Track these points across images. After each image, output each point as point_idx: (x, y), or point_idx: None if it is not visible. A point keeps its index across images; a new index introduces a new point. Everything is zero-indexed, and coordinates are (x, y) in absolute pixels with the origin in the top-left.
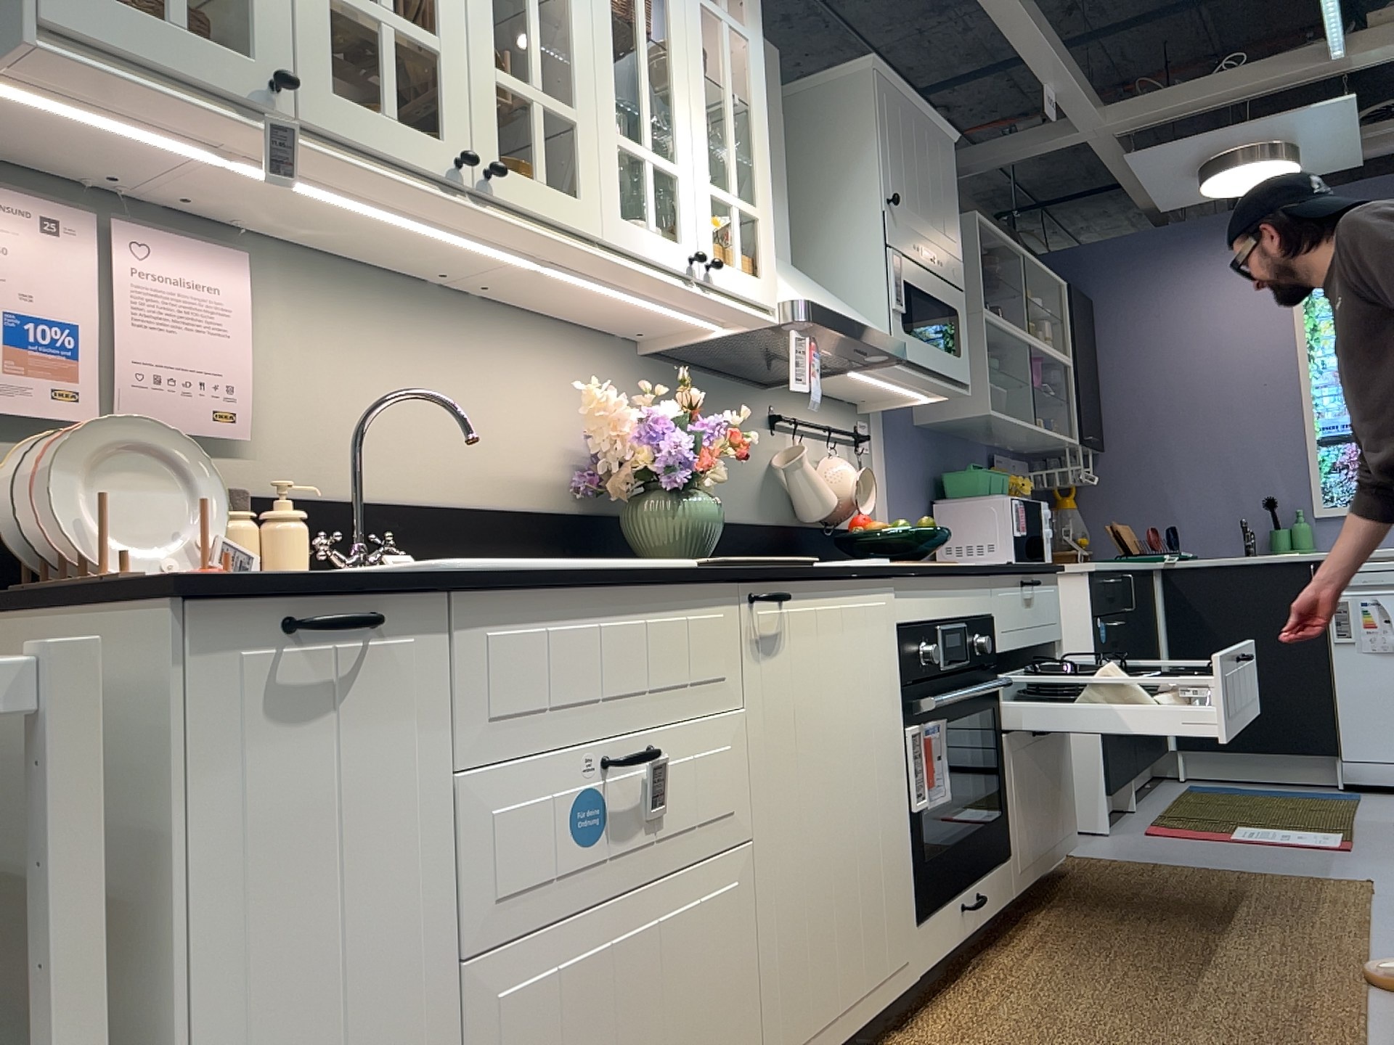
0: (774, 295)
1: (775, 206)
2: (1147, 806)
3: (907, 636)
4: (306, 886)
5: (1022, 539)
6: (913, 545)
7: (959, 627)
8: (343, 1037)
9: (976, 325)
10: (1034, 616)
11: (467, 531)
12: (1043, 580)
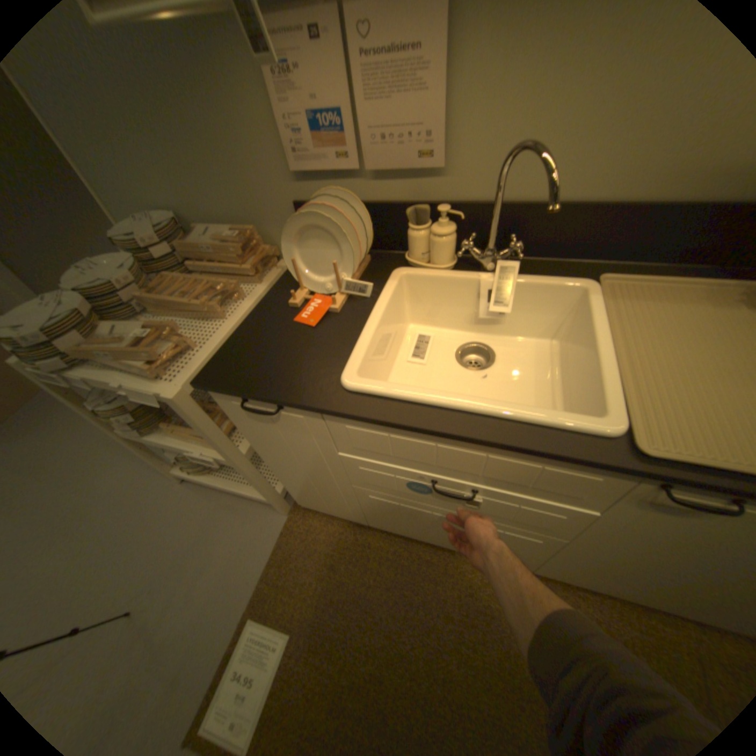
0: None
1: None
2: None
3: None
4: (287, 453)
5: None
6: None
7: None
8: (311, 478)
9: None
10: None
11: (625, 224)
12: None
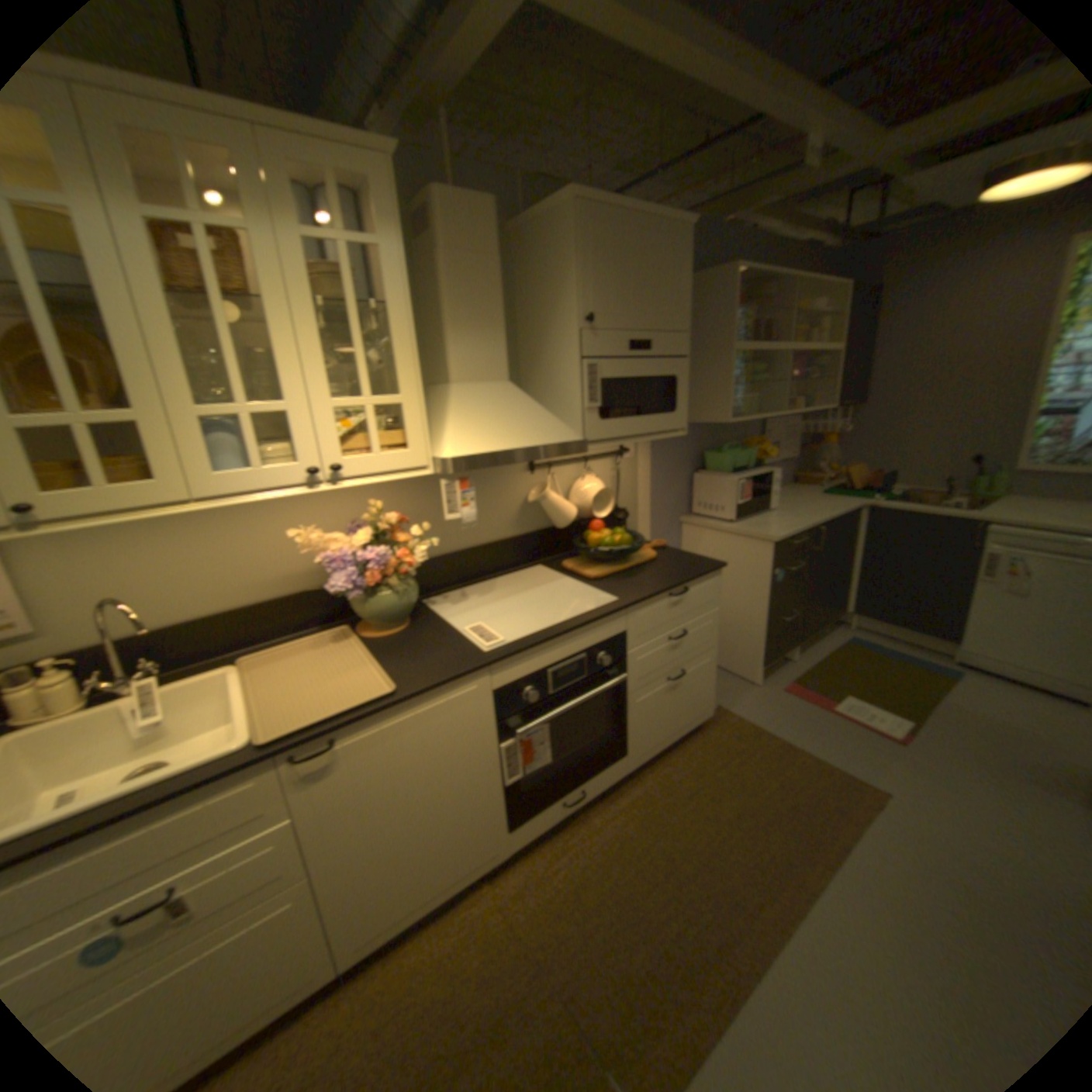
0: (425, 458)
1: (486, 342)
2: (808, 658)
3: (505, 693)
4: None
5: (744, 505)
6: (614, 552)
7: (579, 657)
8: None
9: (735, 350)
10: (682, 610)
11: (242, 622)
12: (698, 582)
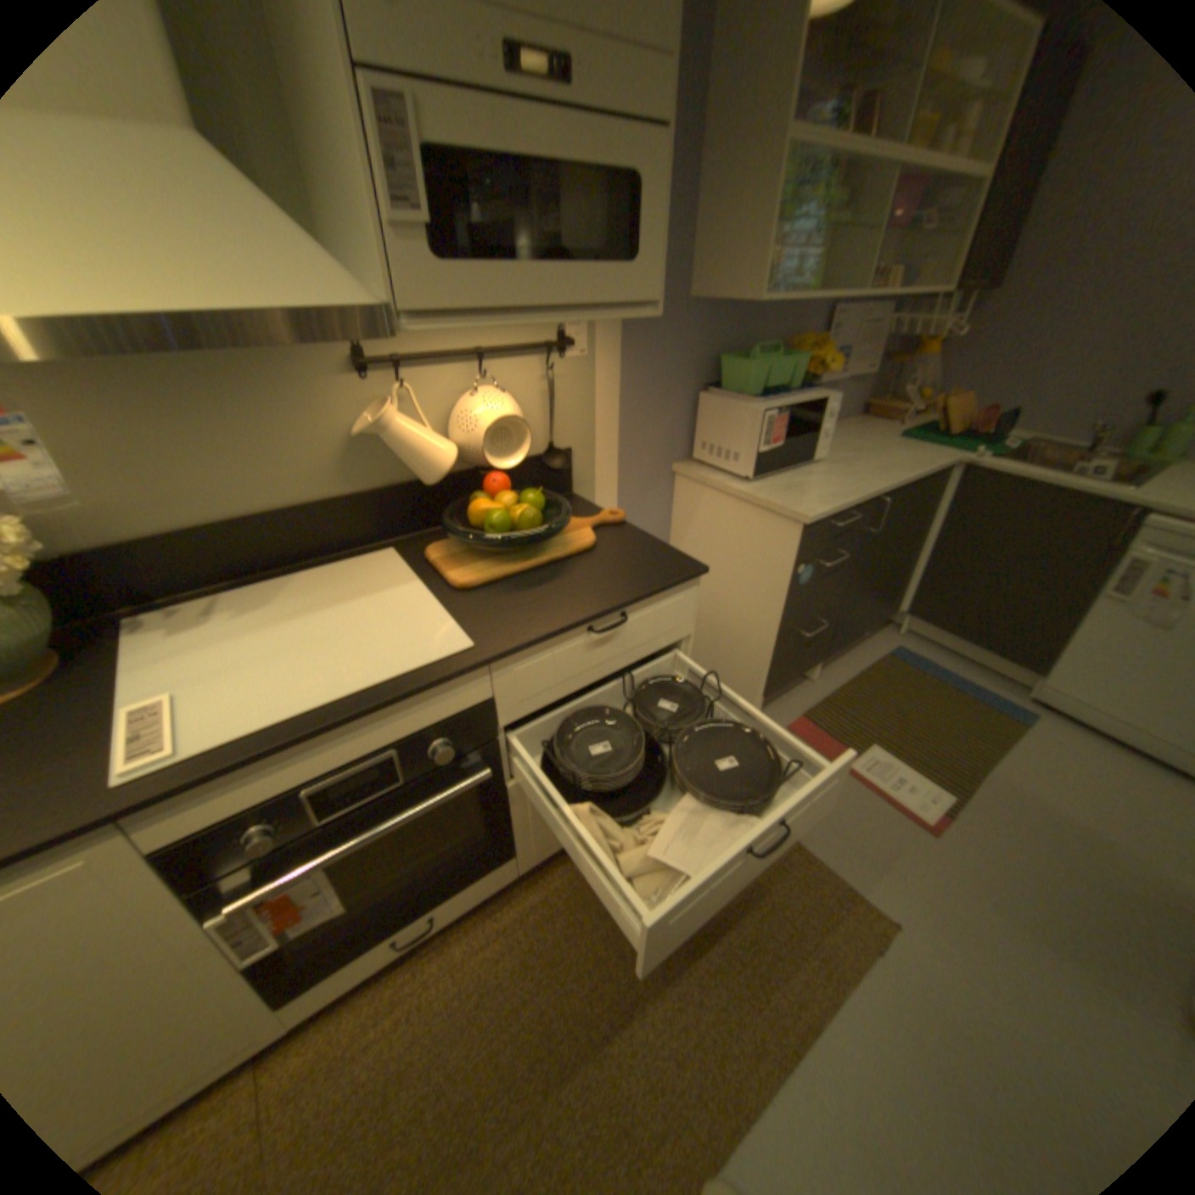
0: None
1: None
2: (831, 675)
3: (179, 852)
4: None
5: (768, 452)
6: (509, 535)
7: (378, 756)
8: None
9: (791, 142)
10: (614, 648)
11: None
12: (648, 601)
